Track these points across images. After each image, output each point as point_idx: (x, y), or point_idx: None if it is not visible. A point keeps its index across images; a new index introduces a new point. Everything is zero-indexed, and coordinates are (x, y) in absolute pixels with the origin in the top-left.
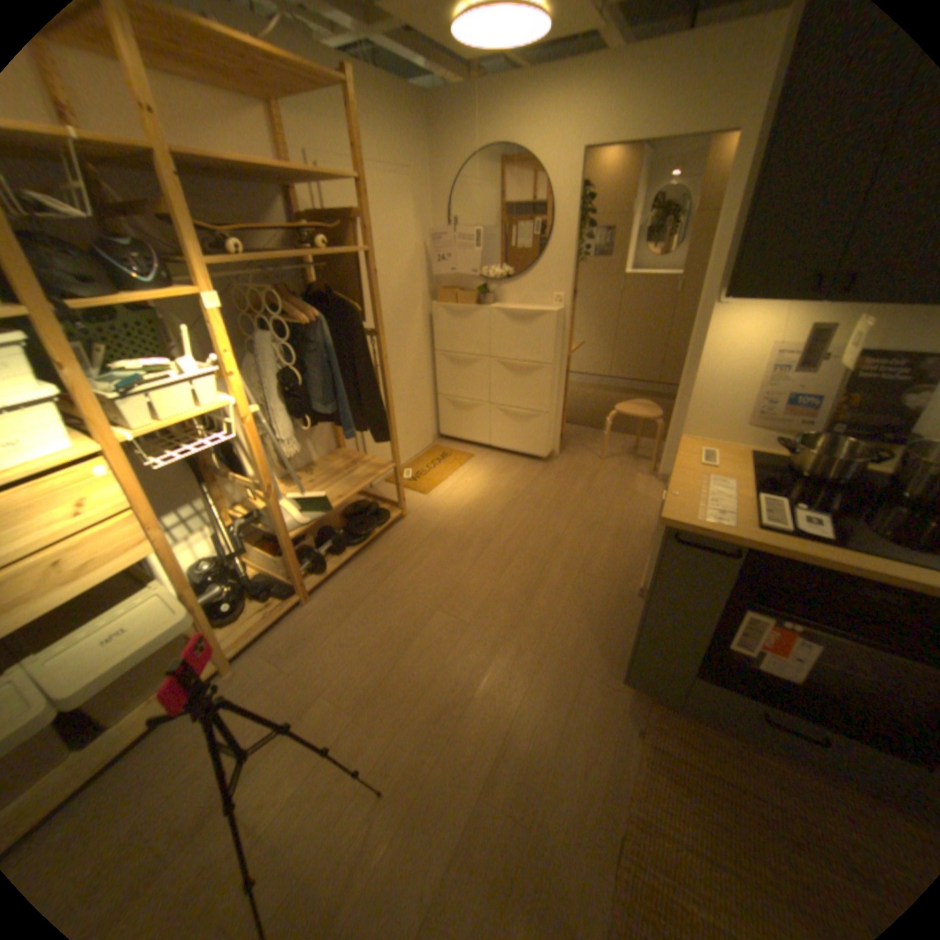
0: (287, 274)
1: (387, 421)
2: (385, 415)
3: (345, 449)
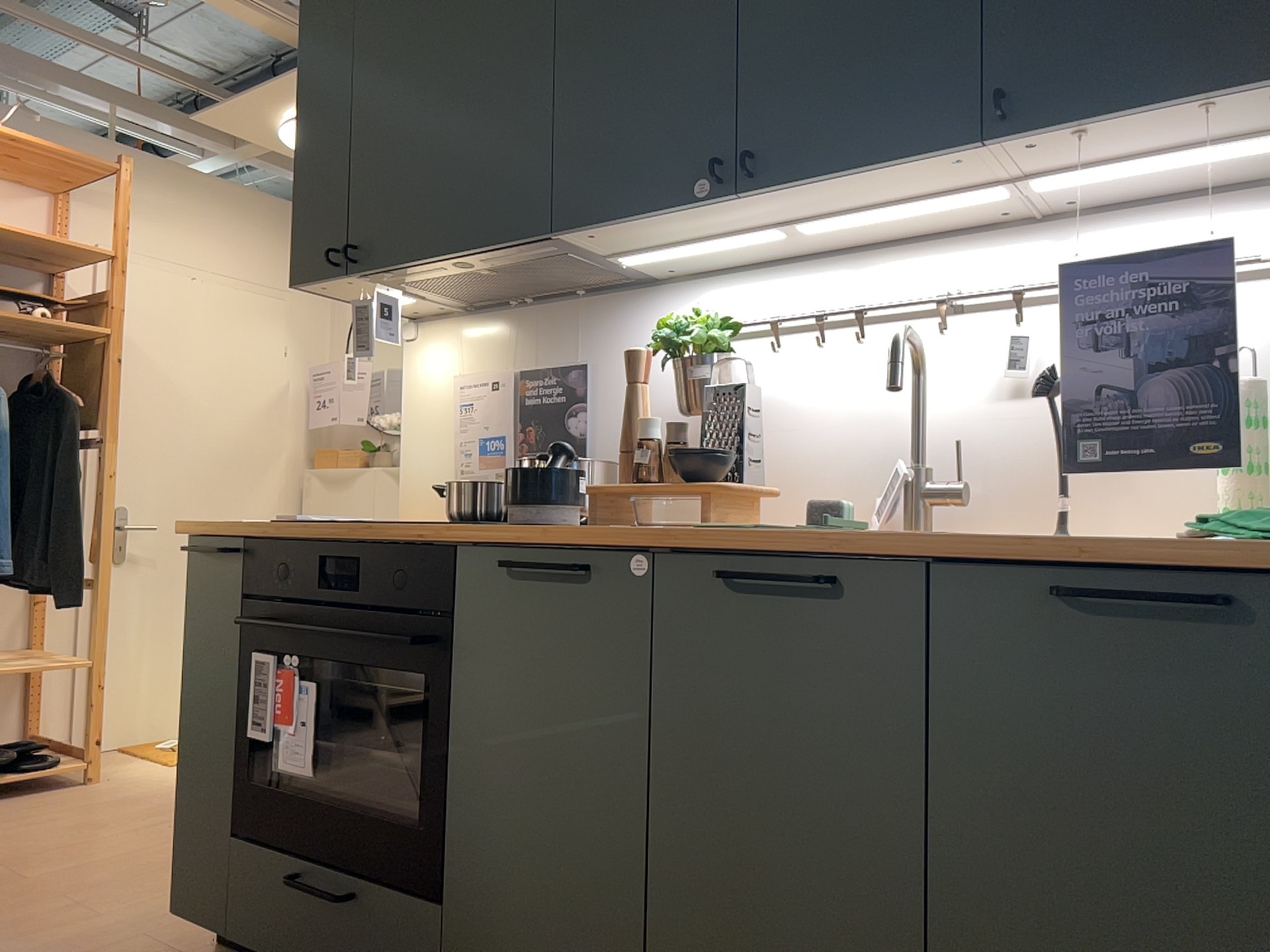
0: (22, 369)
1: (84, 570)
2: (82, 559)
3: (40, 650)
